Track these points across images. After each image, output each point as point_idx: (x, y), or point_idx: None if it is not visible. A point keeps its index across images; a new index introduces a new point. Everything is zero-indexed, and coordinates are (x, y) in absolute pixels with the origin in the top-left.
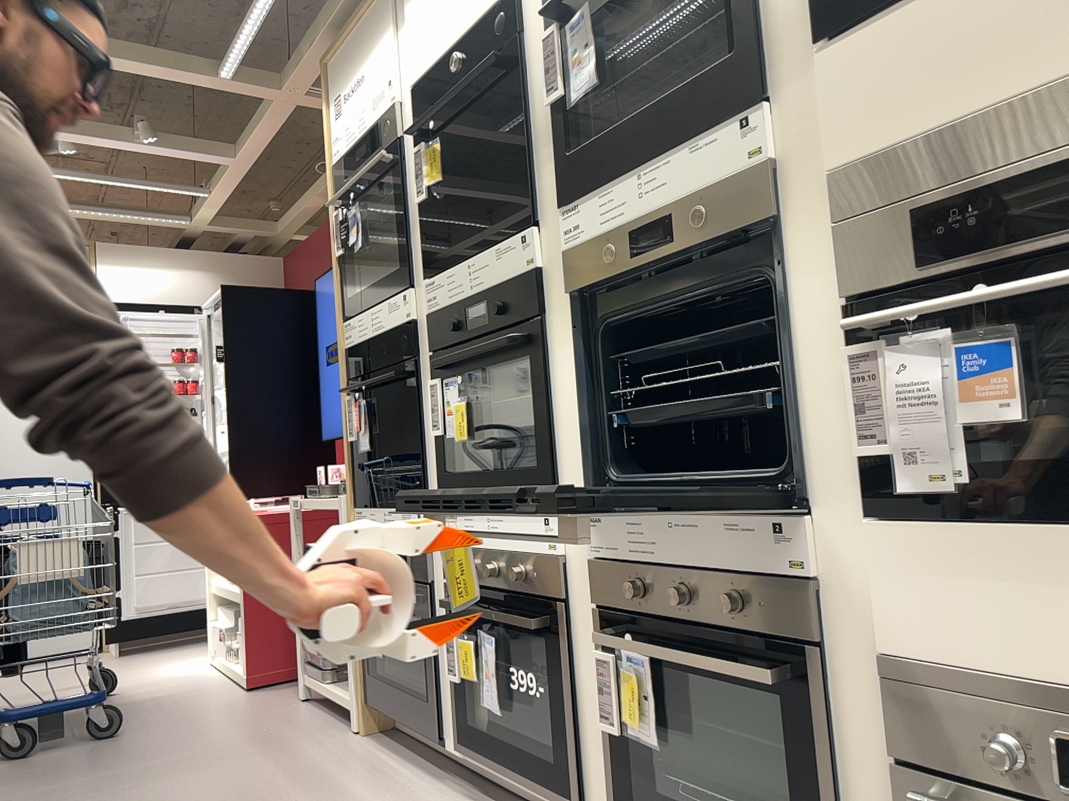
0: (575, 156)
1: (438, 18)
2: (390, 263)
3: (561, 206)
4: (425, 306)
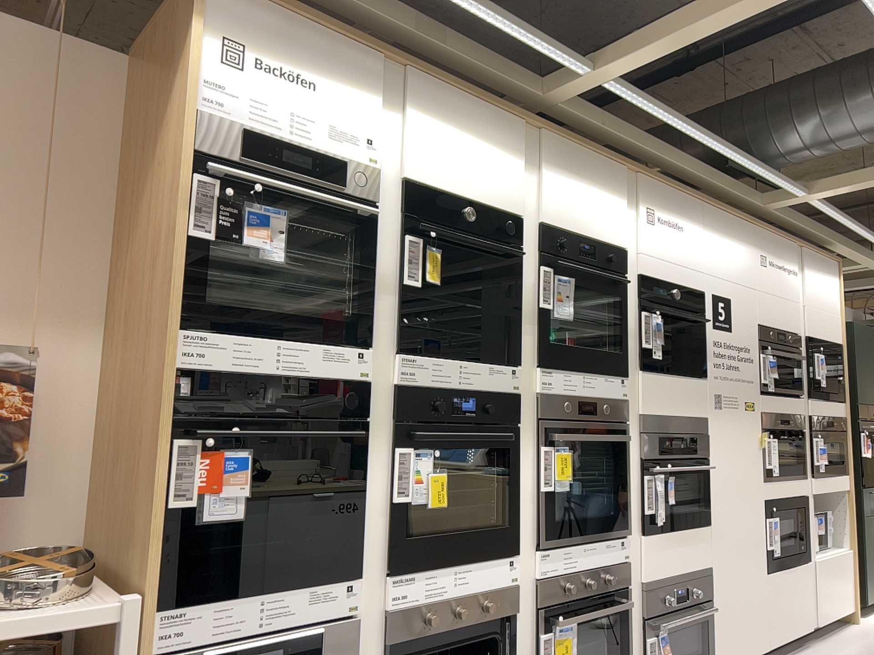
0: (549, 345)
1: (453, 170)
2: (305, 300)
3: (534, 364)
4: (401, 377)
